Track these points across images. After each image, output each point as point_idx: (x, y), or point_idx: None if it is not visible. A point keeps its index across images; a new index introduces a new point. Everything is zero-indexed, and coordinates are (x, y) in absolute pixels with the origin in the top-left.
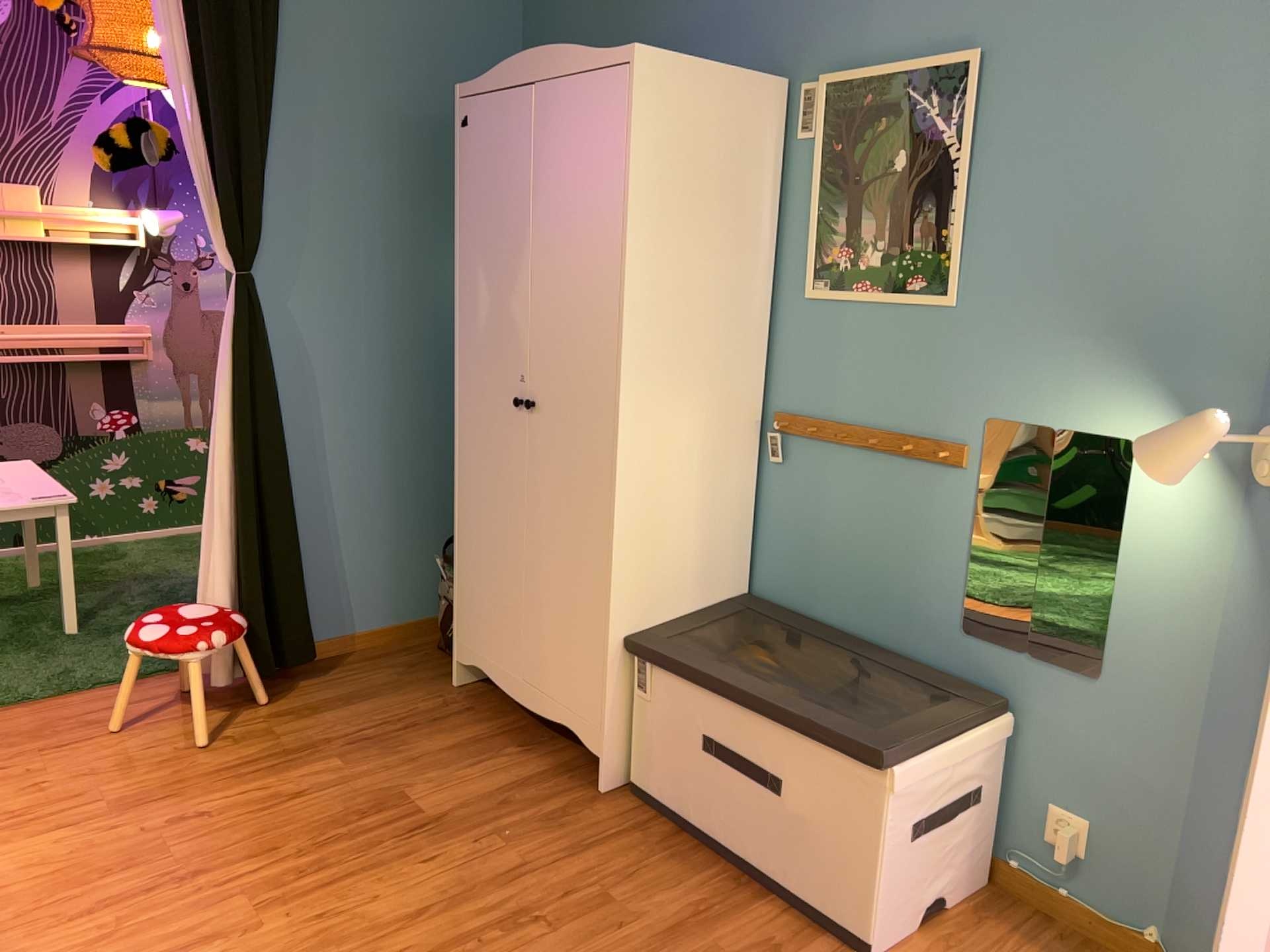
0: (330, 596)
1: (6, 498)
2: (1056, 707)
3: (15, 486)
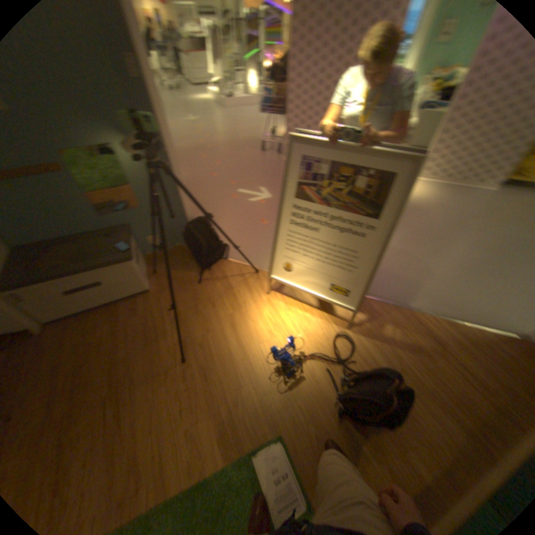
0: None
1: None
2: (132, 219)
3: None
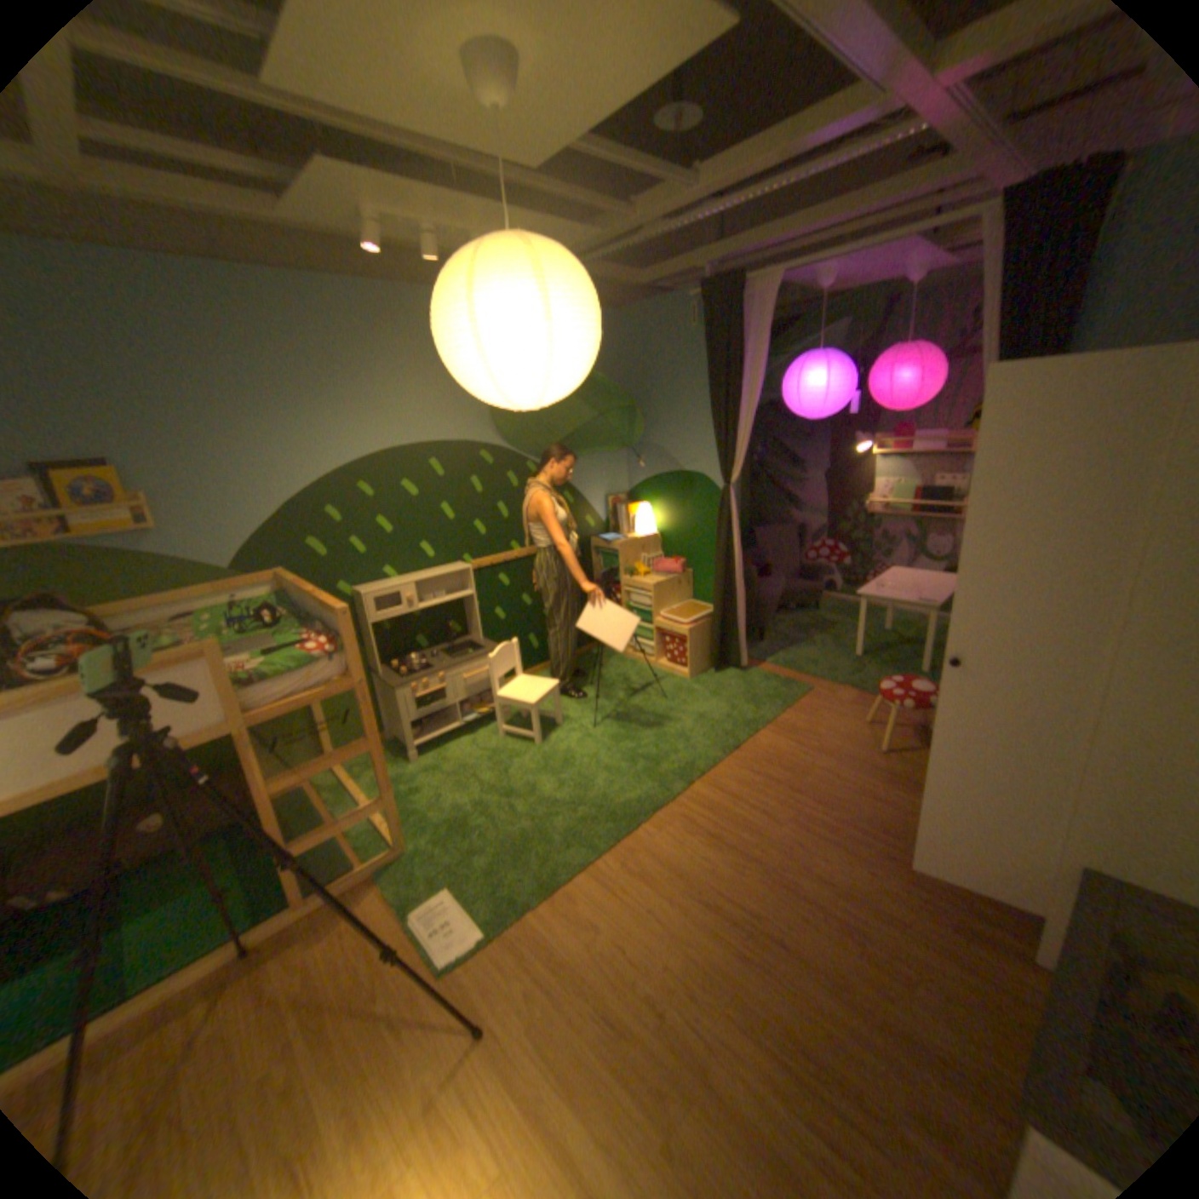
0: None
1: (910, 596)
2: None
3: (927, 591)
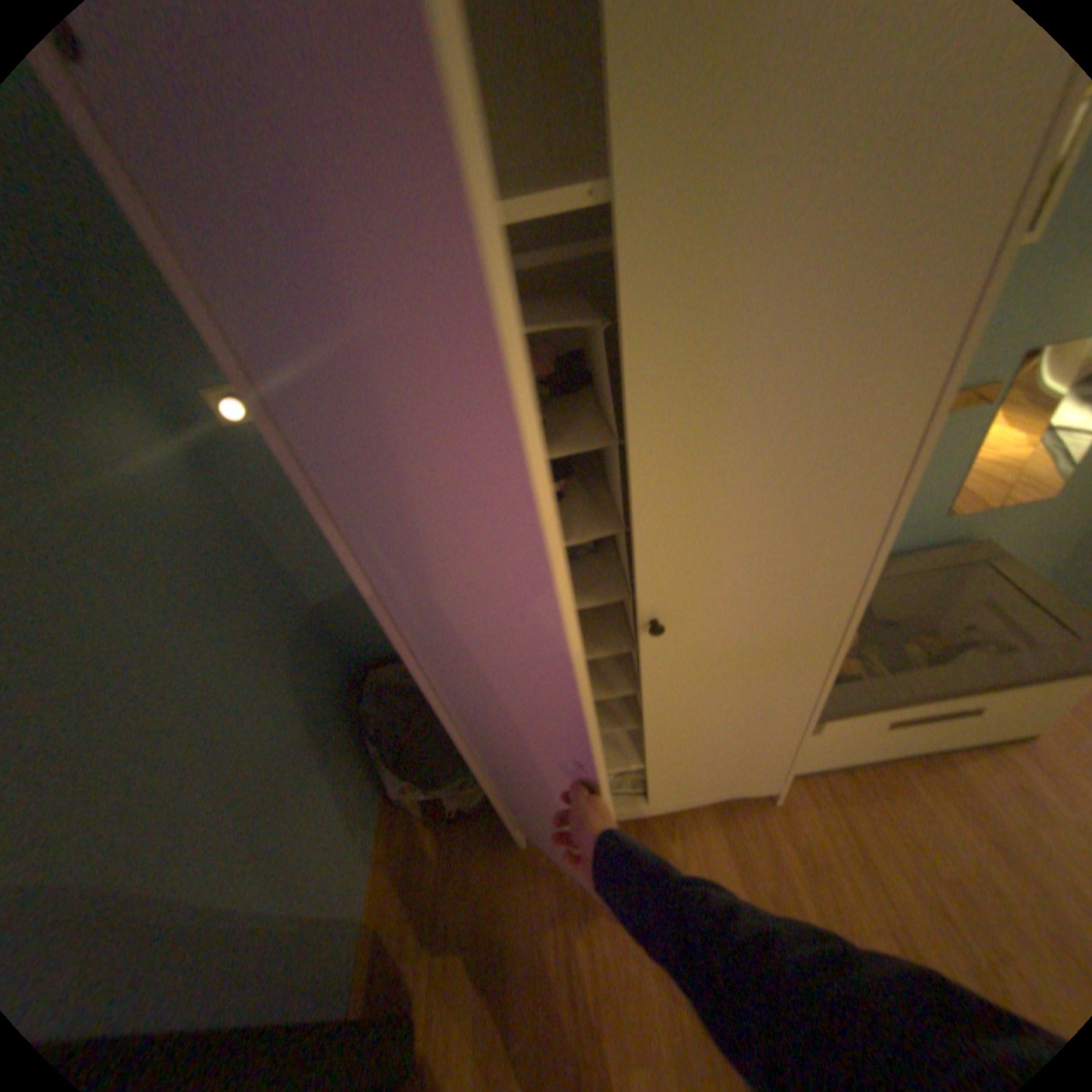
0: (326, 948)
1: None
2: (1010, 524)
3: None
